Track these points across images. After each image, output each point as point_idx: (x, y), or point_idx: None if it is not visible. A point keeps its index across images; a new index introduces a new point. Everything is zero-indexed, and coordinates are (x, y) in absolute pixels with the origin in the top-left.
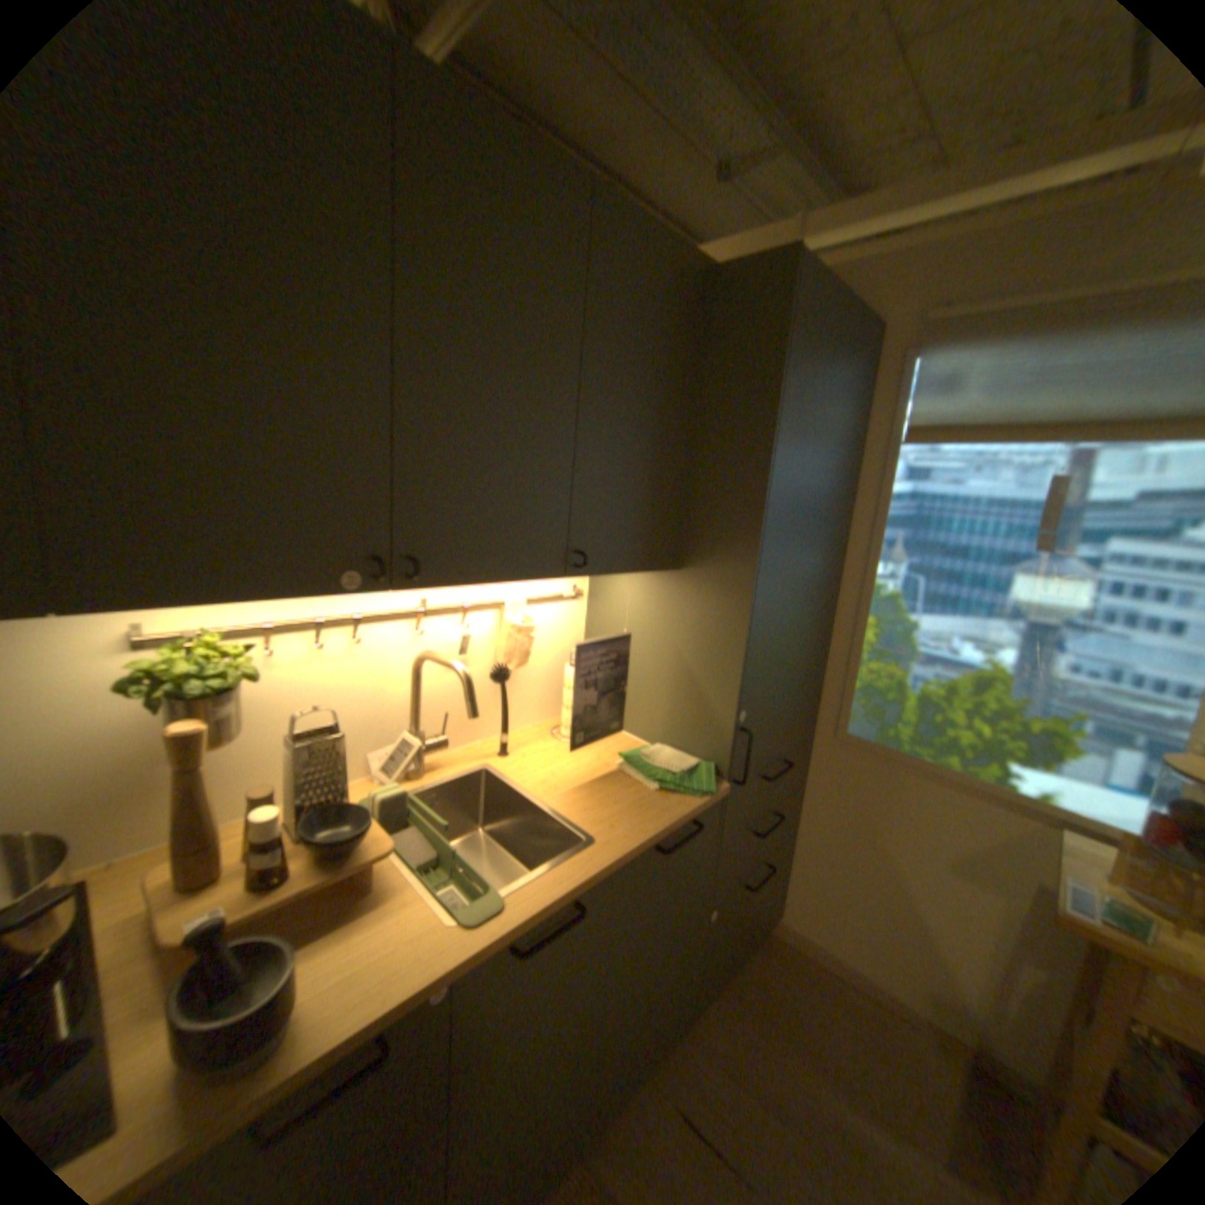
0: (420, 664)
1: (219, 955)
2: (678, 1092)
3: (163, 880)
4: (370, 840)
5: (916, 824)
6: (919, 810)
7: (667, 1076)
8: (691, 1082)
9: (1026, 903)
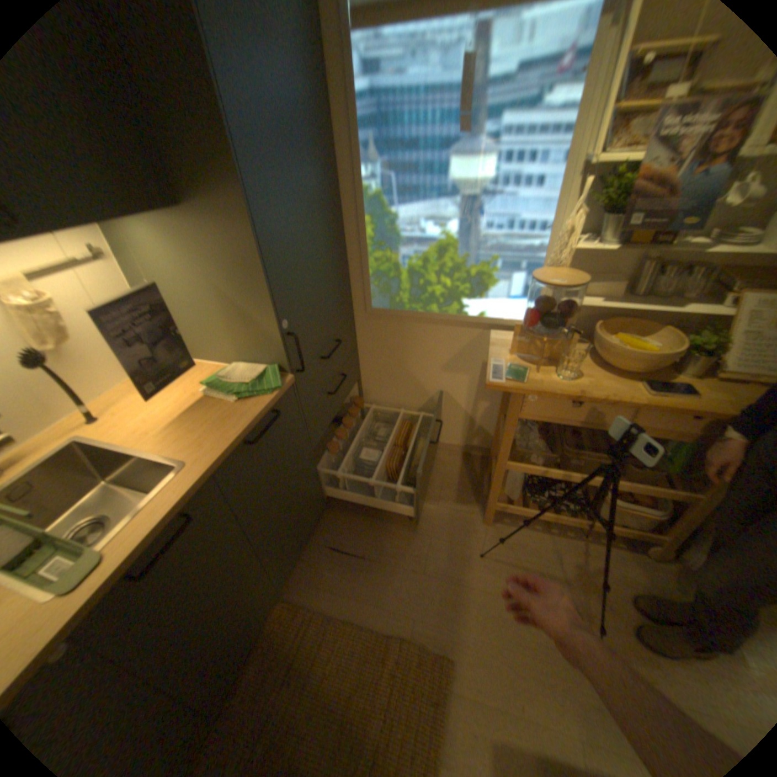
0: None
1: None
2: (325, 539)
3: None
4: None
5: (420, 351)
6: (421, 343)
7: (318, 535)
8: (331, 531)
9: (477, 374)
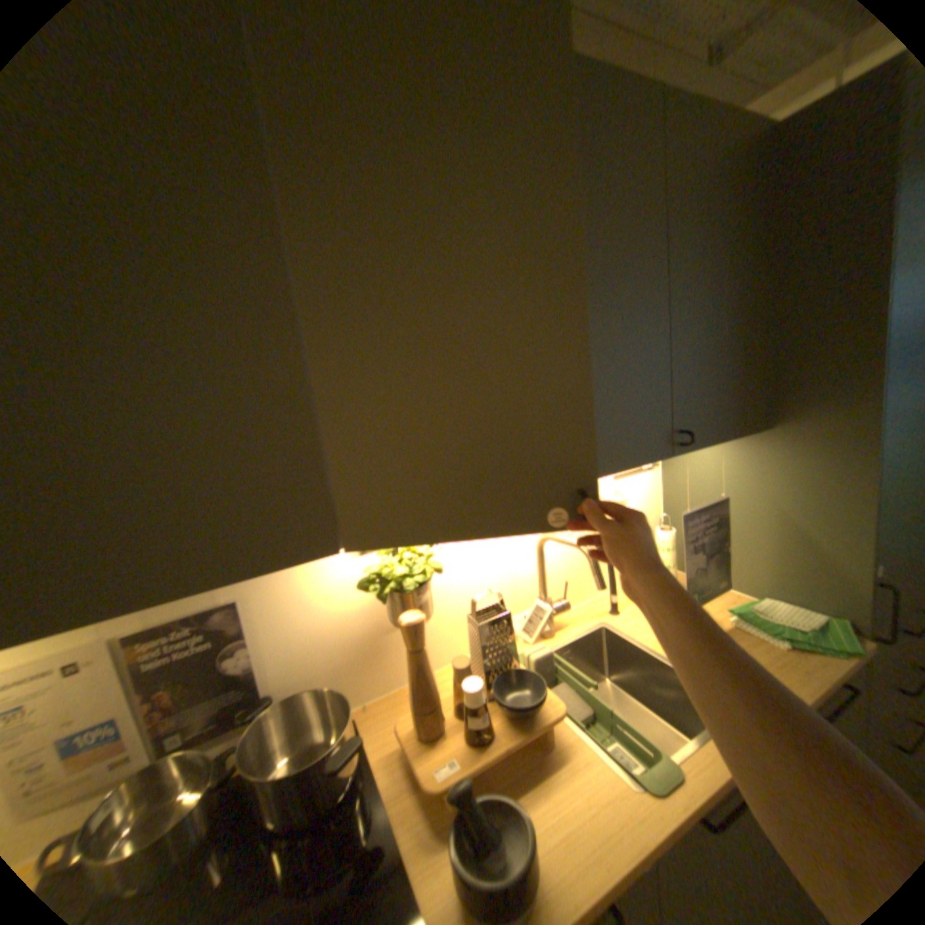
0: (544, 543)
1: (475, 813)
2: None
3: (408, 730)
4: (545, 702)
5: None
6: None
7: None
8: None
9: None
